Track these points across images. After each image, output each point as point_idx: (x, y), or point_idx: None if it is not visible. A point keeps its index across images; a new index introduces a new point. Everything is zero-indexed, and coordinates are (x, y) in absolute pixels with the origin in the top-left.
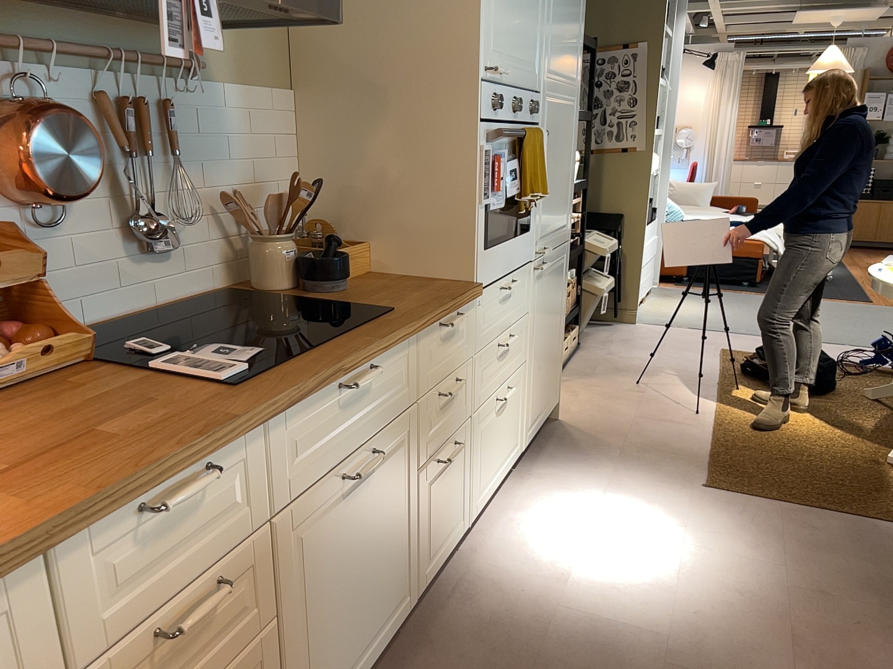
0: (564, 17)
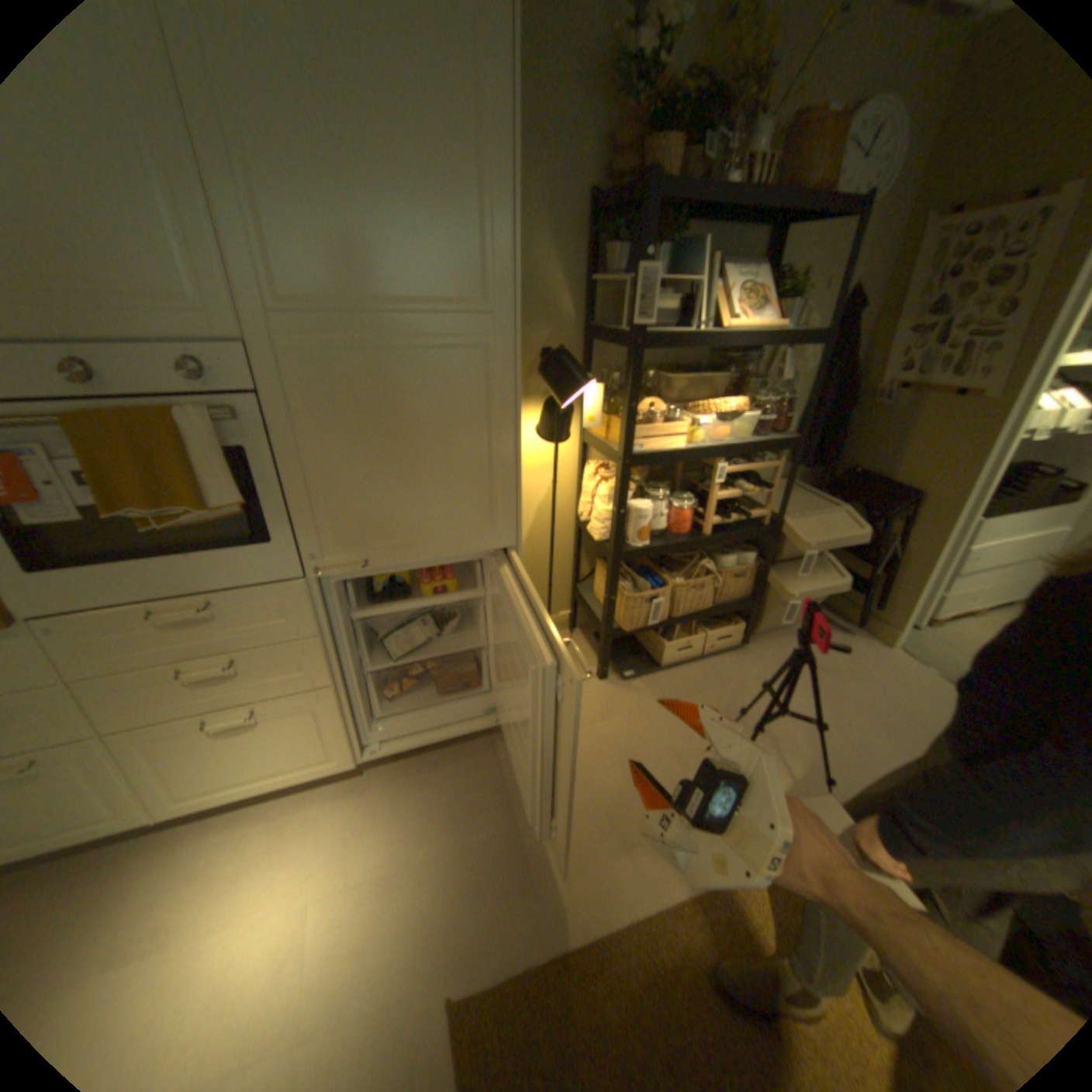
0: (336, 182)
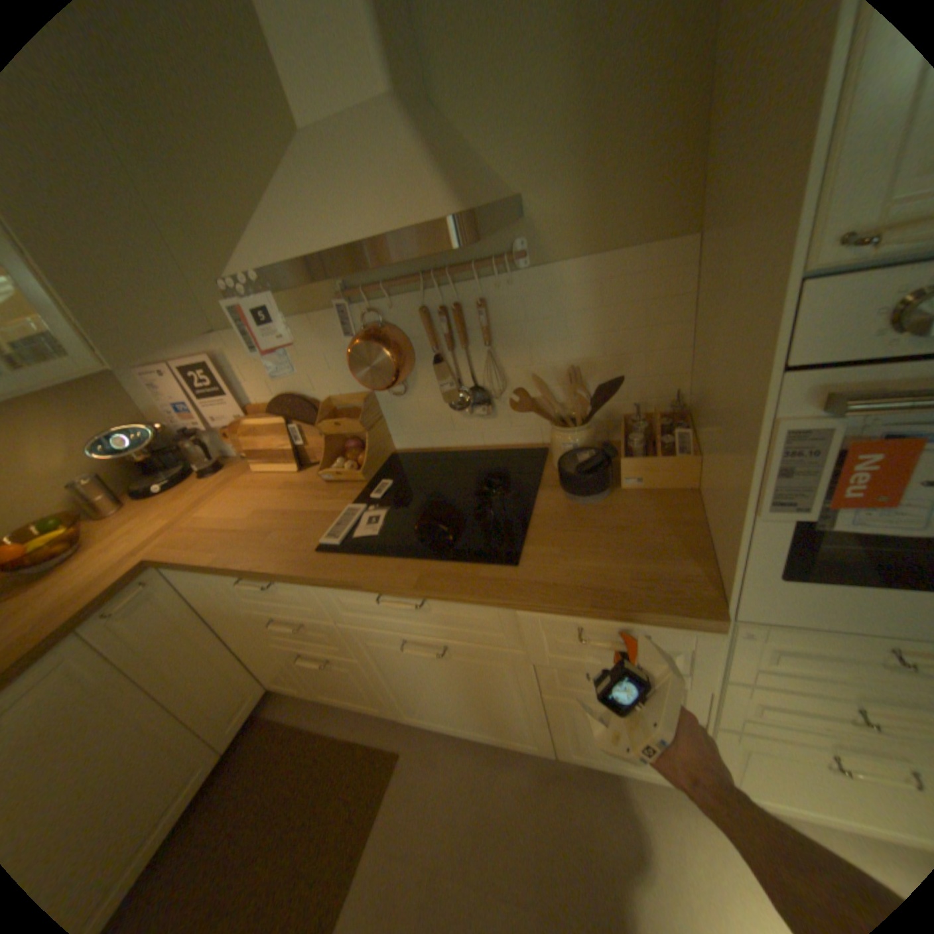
0: None
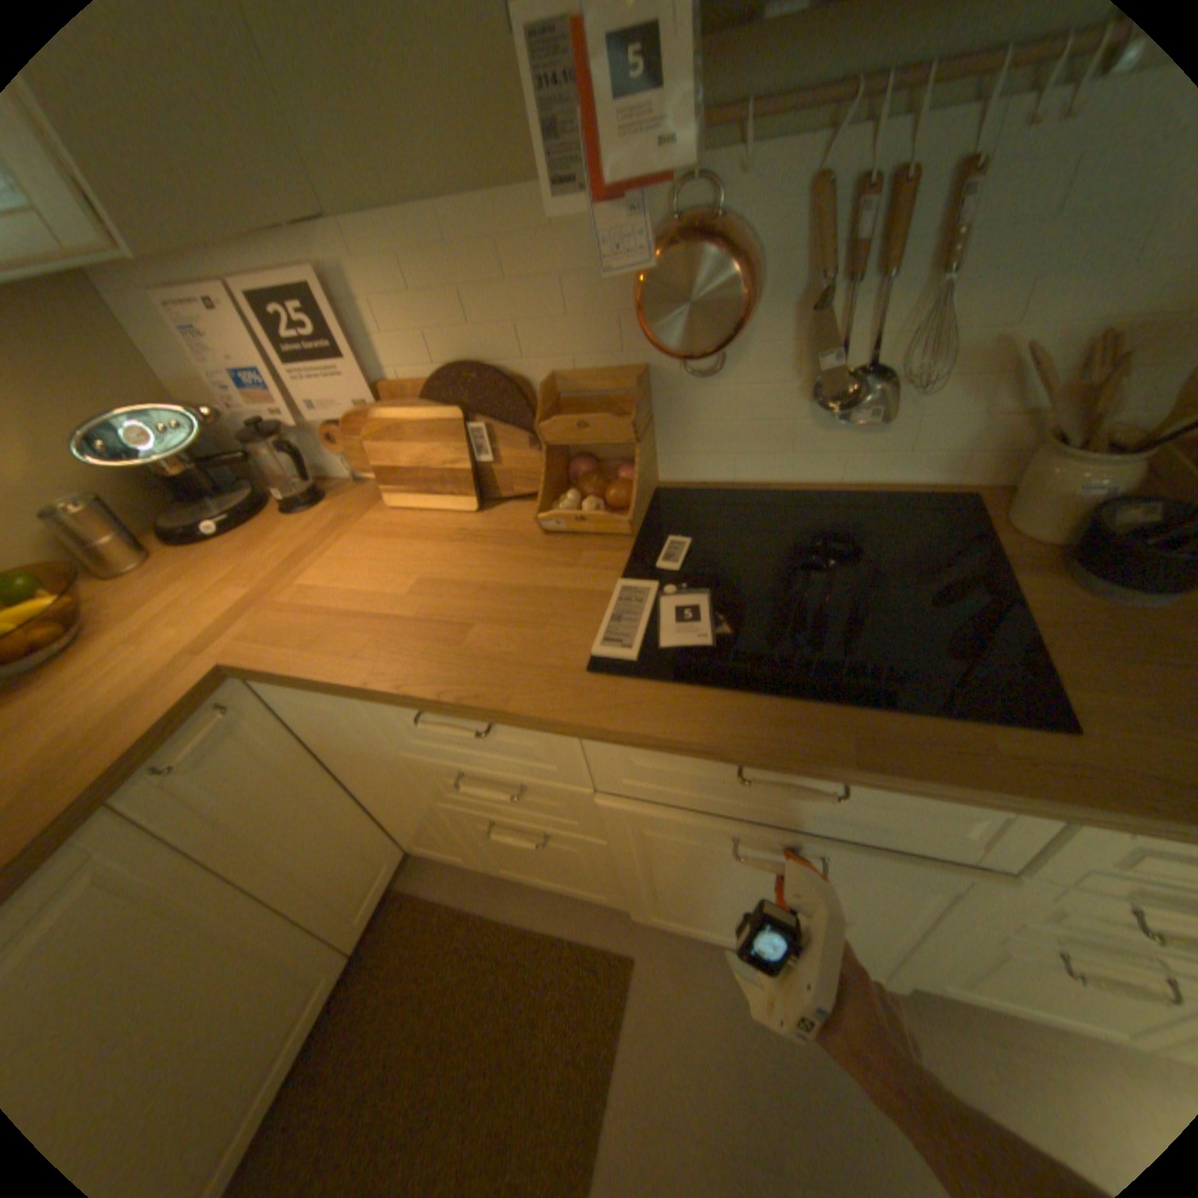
0: None
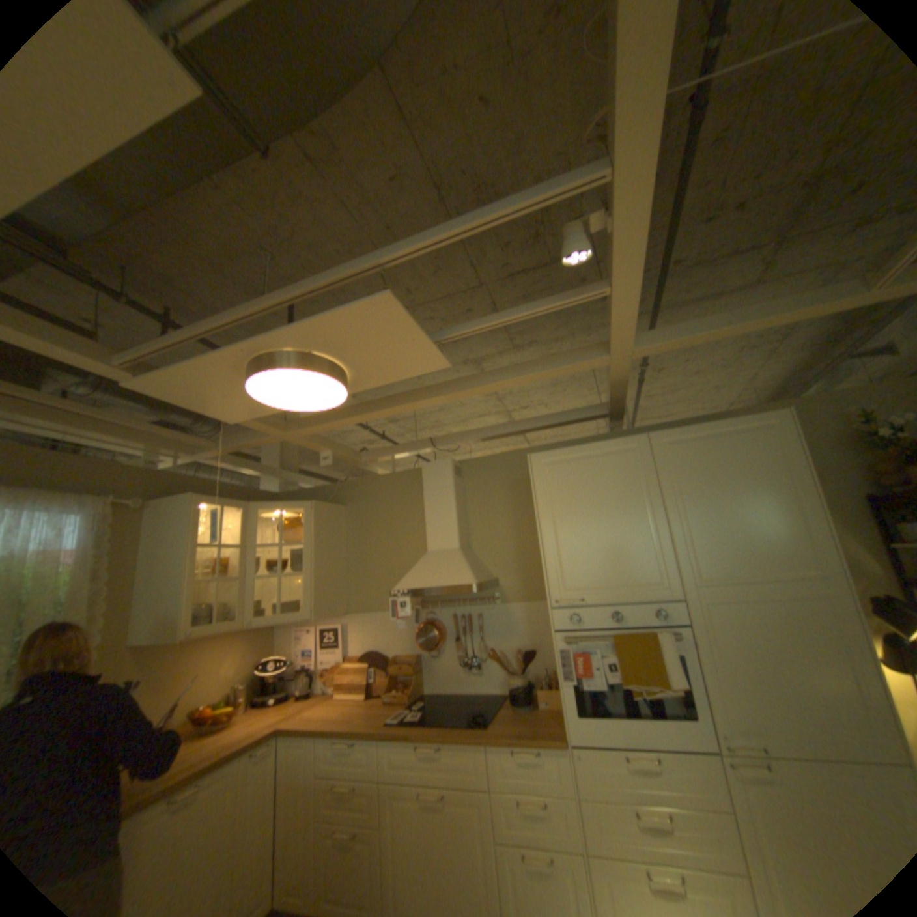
0: (728, 531)
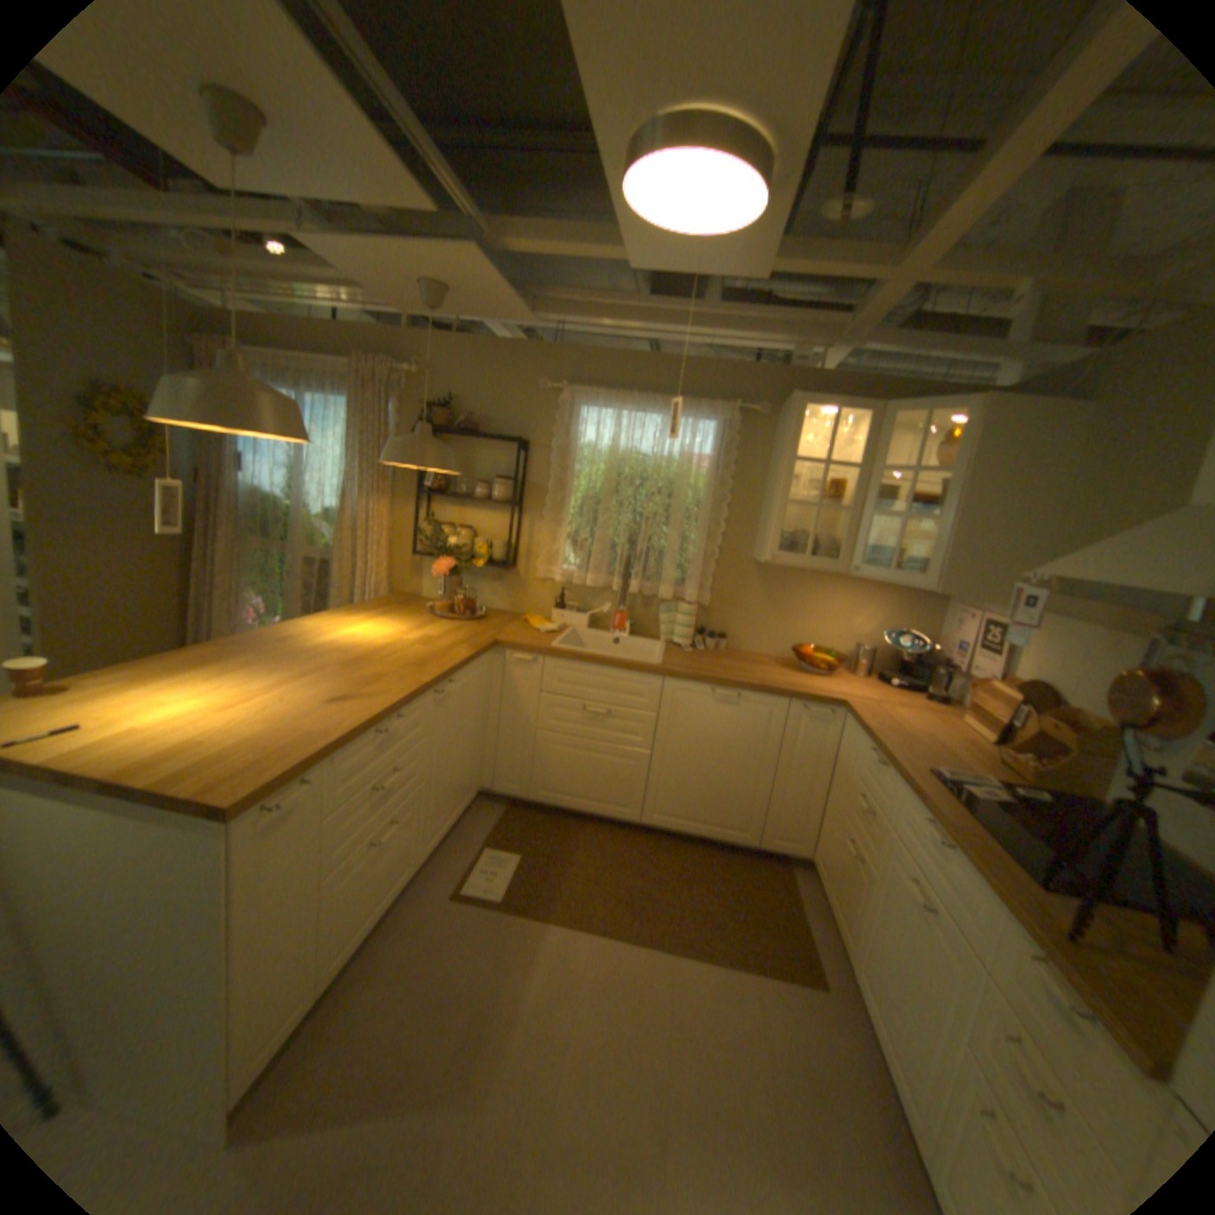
0: None
